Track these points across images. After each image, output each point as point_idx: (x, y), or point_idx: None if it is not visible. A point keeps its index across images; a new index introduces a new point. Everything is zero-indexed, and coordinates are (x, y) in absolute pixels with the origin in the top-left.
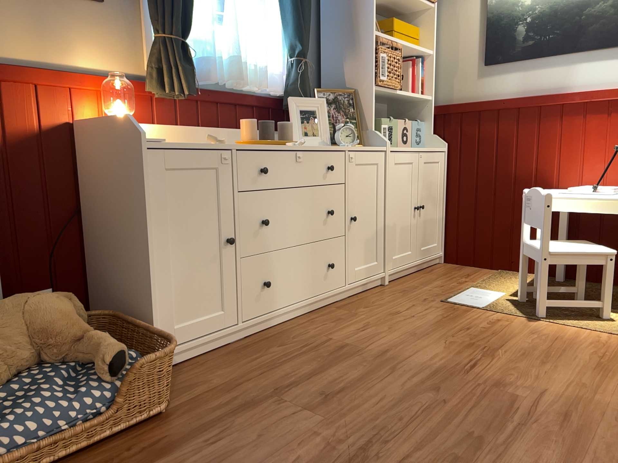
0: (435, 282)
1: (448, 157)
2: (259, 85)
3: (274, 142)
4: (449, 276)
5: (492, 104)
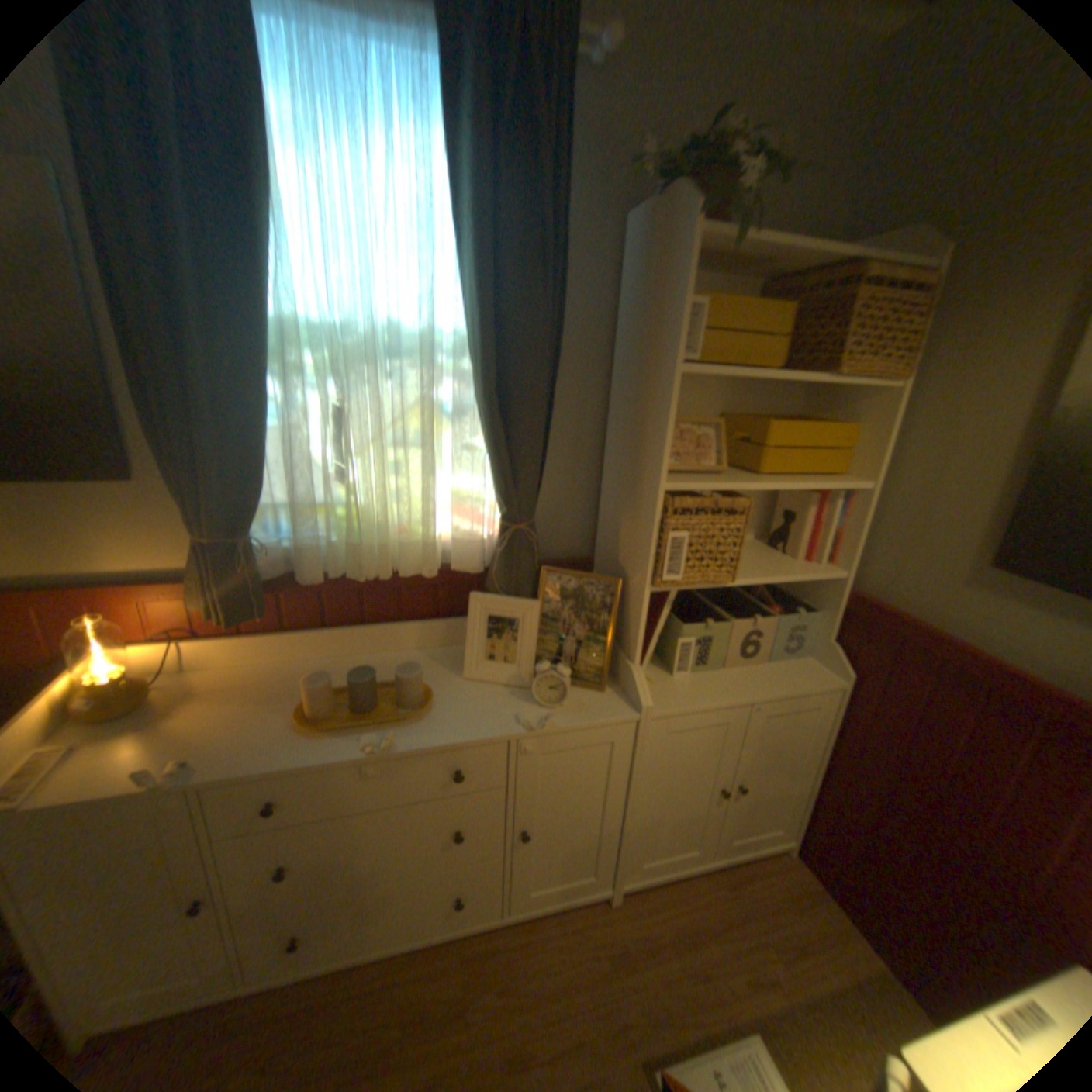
0: (709, 953)
1: (854, 702)
2: (421, 570)
3: (347, 727)
4: (763, 932)
5: (981, 667)
